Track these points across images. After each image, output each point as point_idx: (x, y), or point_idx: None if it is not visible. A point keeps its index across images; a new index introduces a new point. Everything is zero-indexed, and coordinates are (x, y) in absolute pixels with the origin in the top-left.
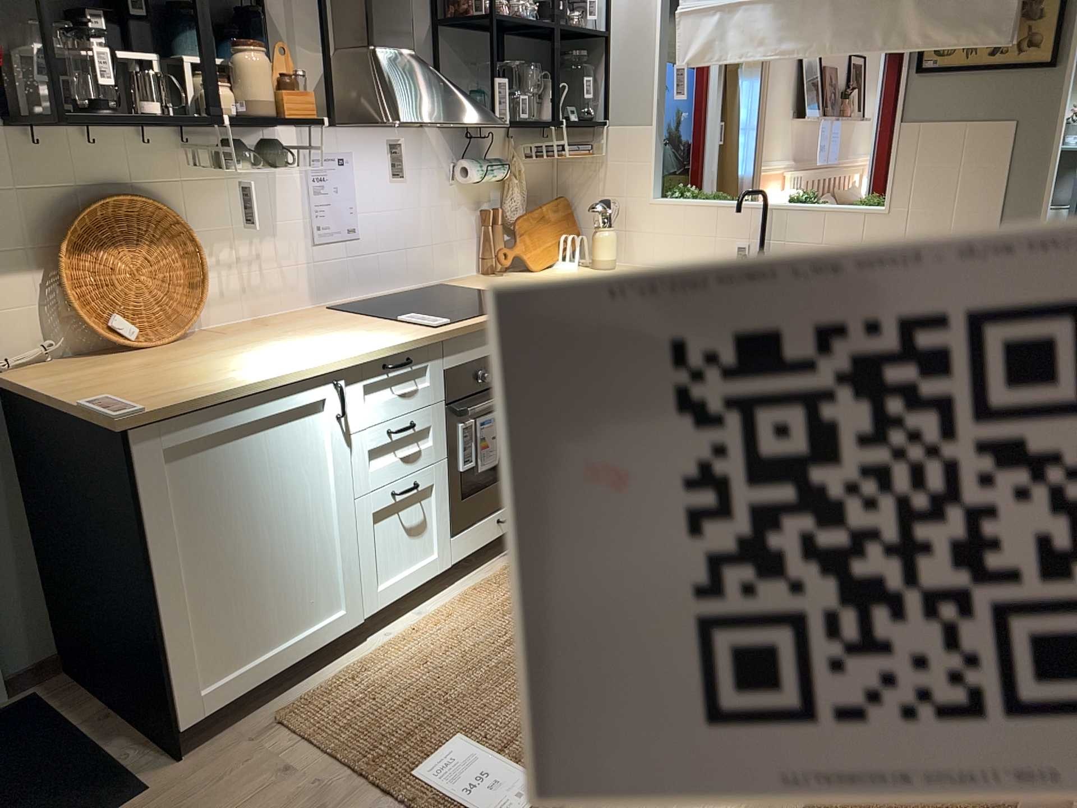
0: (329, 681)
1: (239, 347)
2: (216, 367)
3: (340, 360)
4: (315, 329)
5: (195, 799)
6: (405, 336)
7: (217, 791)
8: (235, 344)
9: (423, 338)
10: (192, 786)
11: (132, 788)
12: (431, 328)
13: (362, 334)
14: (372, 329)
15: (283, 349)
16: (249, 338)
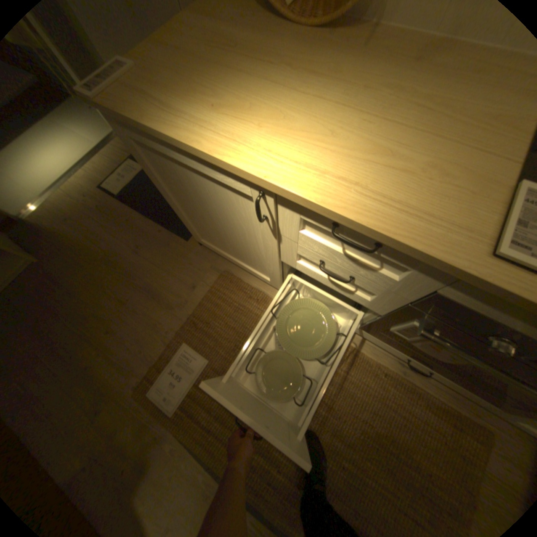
0: (247, 285)
1: (316, 69)
2: (229, 84)
3: (266, 176)
4: (424, 101)
5: (180, 258)
6: (416, 219)
7: (184, 264)
8: (331, 61)
9: (422, 248)
10: (187, 254)
11: (186, 235)
12: (494, 245)
13: (411, 159)
14: (450, 162)
15: (311, 107)
16: (360, 61)
